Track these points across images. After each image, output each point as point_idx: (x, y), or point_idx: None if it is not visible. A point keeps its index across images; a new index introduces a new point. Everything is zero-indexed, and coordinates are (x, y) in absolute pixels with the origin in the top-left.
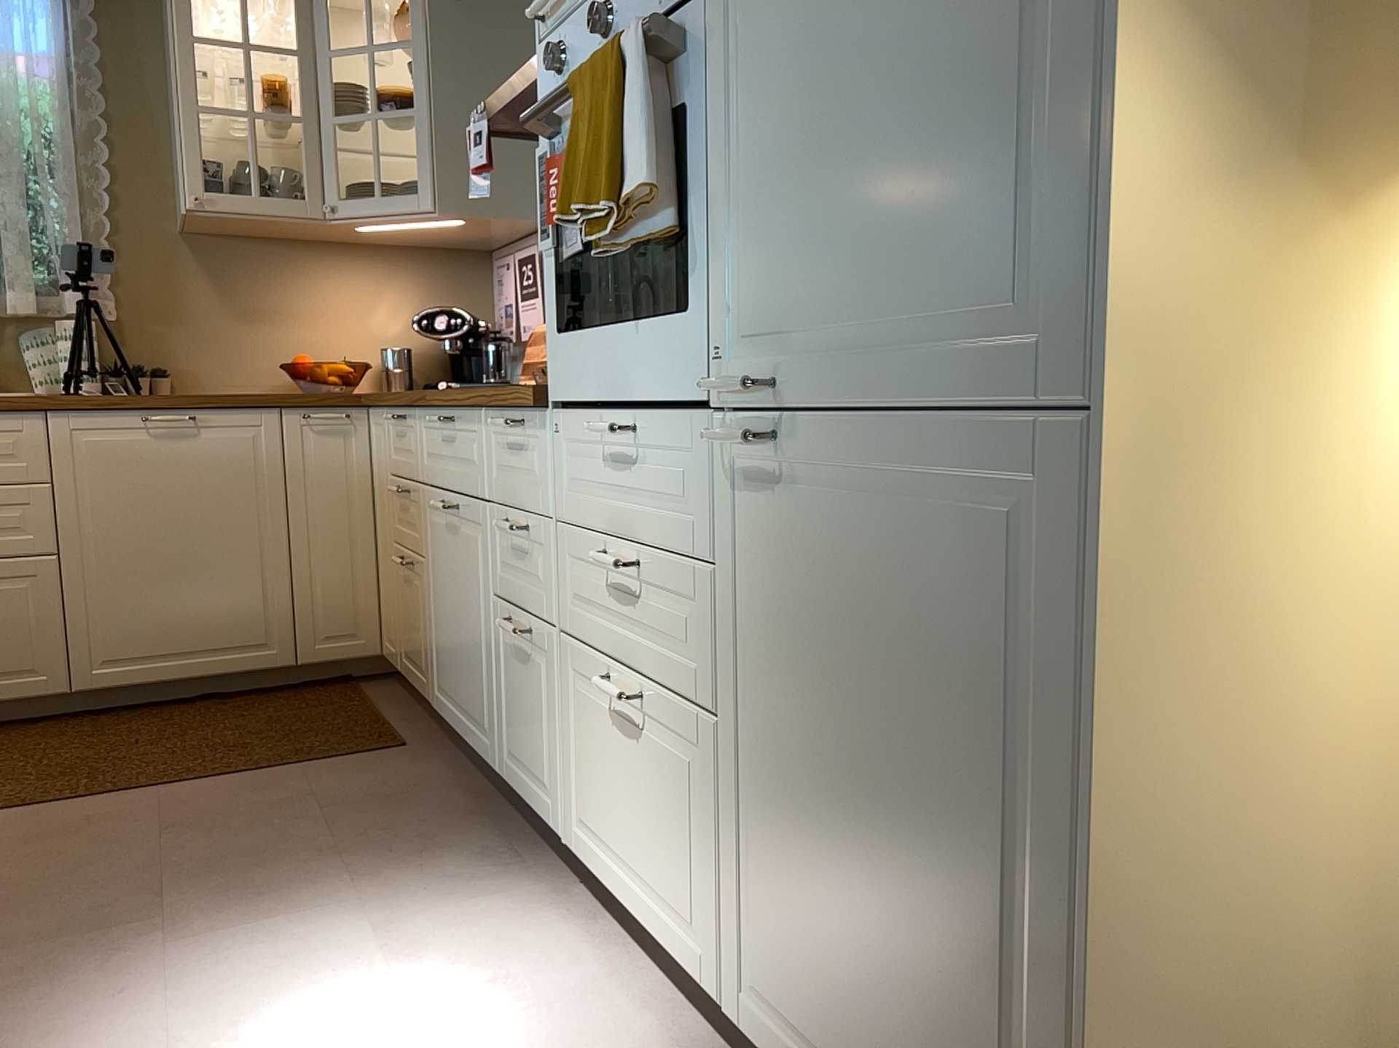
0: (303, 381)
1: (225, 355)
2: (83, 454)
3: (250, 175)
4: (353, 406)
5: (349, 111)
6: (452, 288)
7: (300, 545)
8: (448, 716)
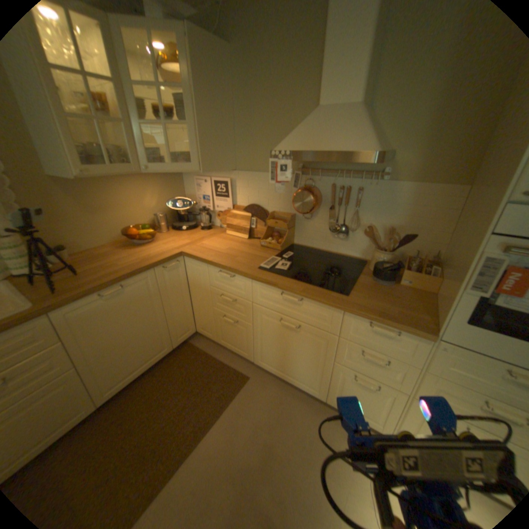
0: (131, 238)
1: (86, 231)
2: (72, 323)
3: (97, 151)
4: (179, 257)
5: (139, 114)
6: (170, 184)
7: (168, 312)
8: (273, 372)
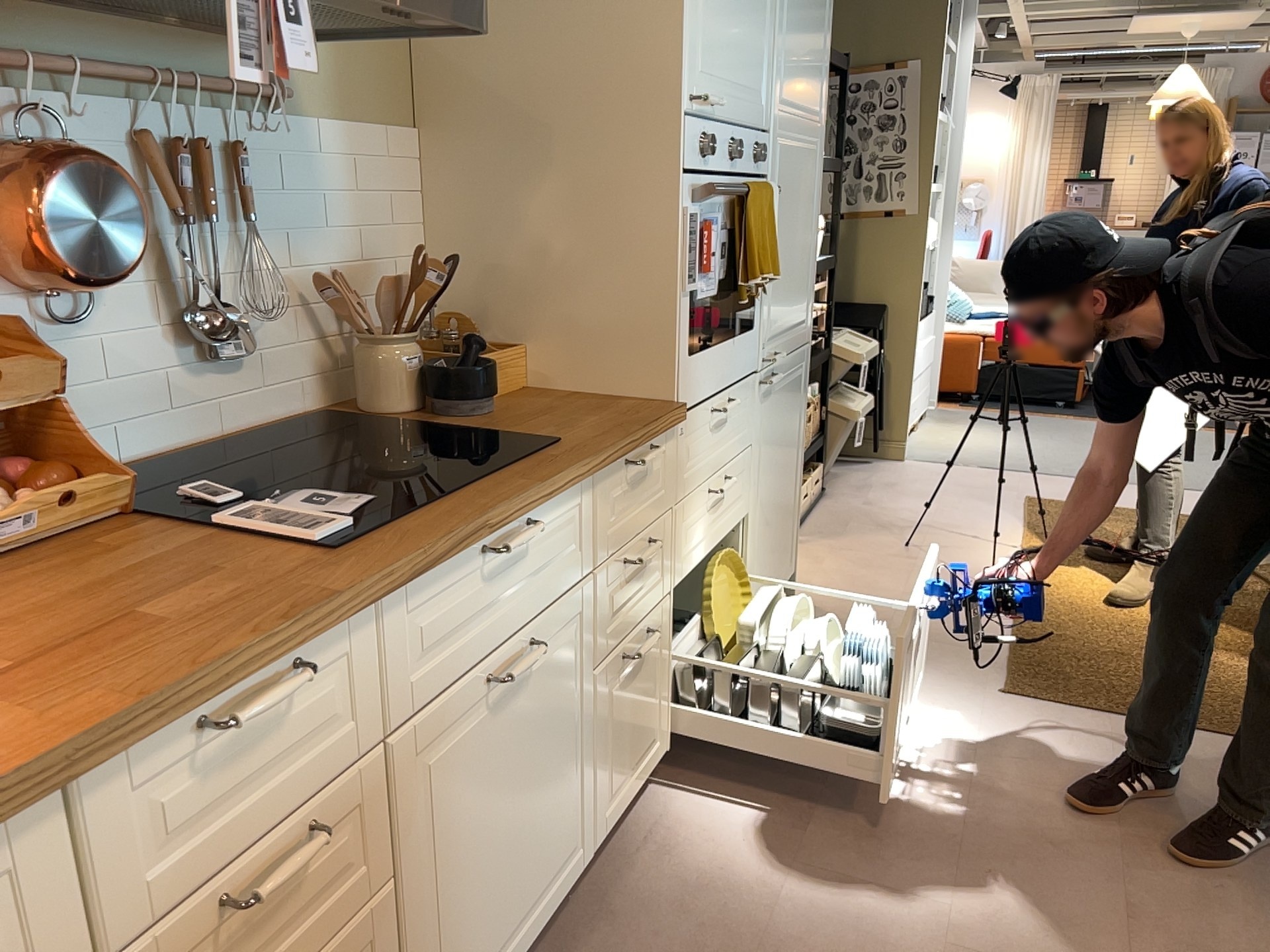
0: None
1: None
2: None
3: None
4: None
5: None
6: None
7: None
8: None
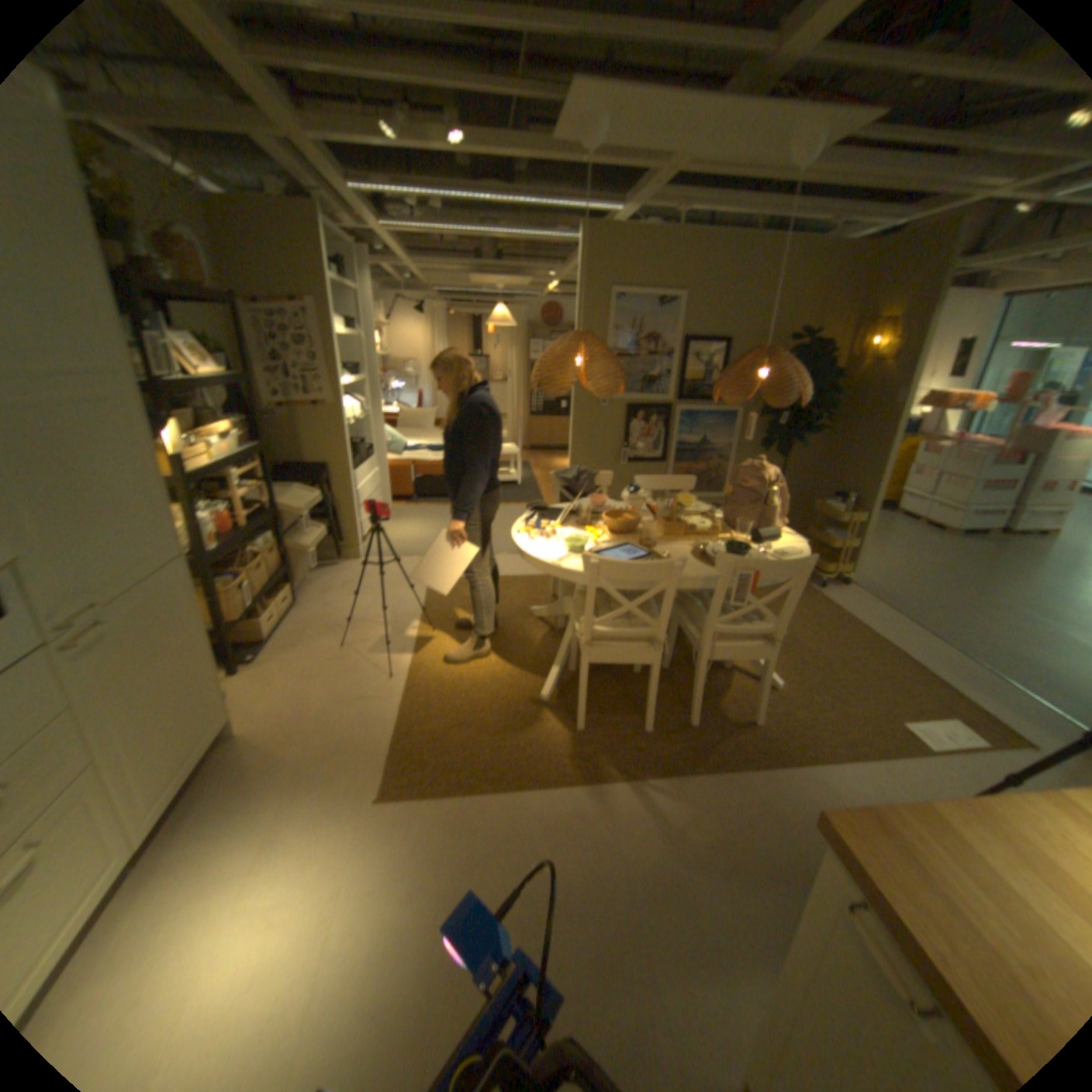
0: None
1: None
2: None
3: None
4: None
5: None
6: None
7: None
8: None
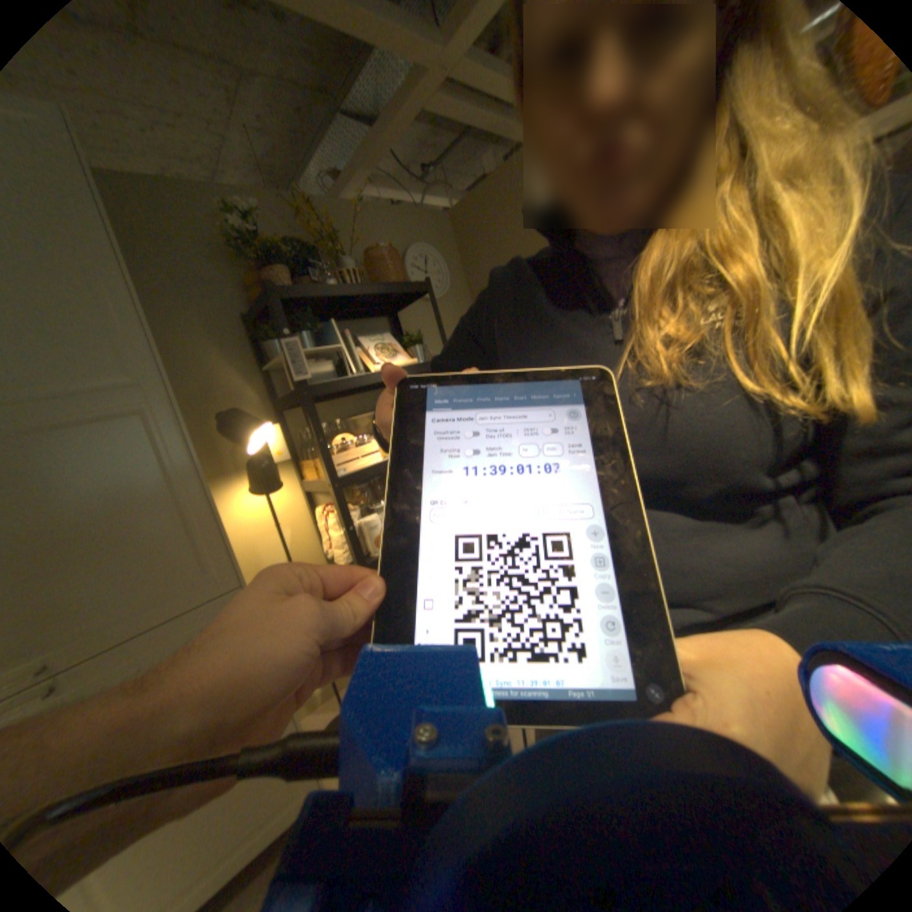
0: None
1: None
2: None
3: None
4: None
5: None
6: None
7: None
8: None
